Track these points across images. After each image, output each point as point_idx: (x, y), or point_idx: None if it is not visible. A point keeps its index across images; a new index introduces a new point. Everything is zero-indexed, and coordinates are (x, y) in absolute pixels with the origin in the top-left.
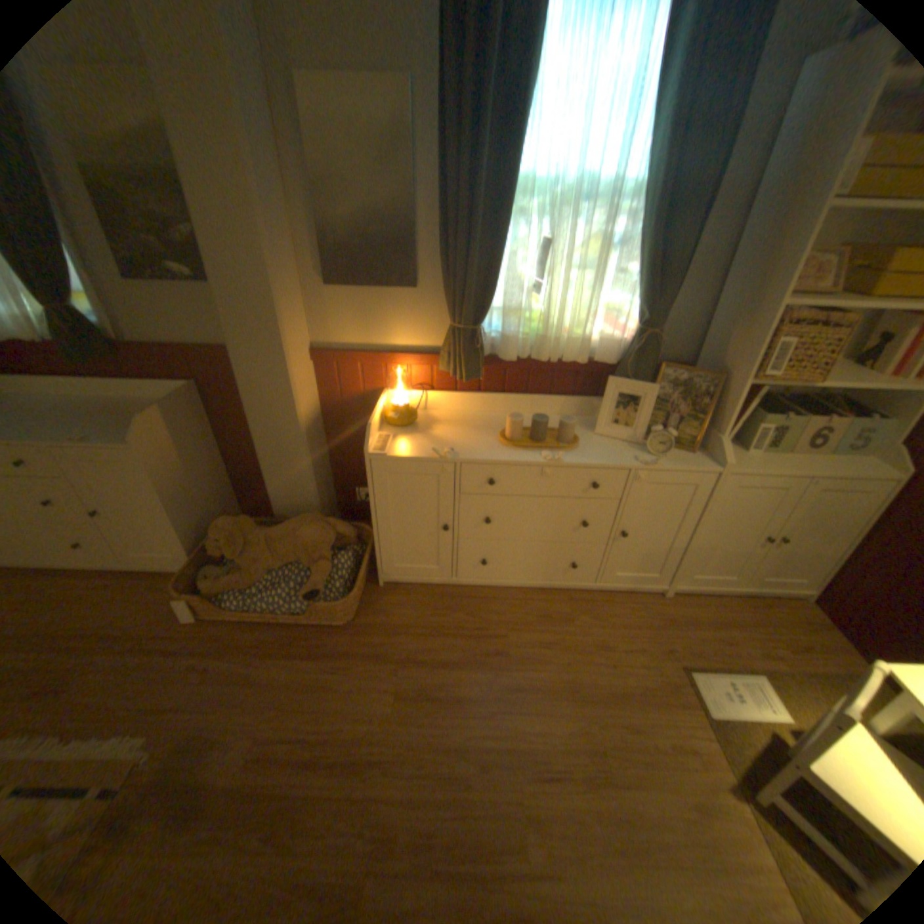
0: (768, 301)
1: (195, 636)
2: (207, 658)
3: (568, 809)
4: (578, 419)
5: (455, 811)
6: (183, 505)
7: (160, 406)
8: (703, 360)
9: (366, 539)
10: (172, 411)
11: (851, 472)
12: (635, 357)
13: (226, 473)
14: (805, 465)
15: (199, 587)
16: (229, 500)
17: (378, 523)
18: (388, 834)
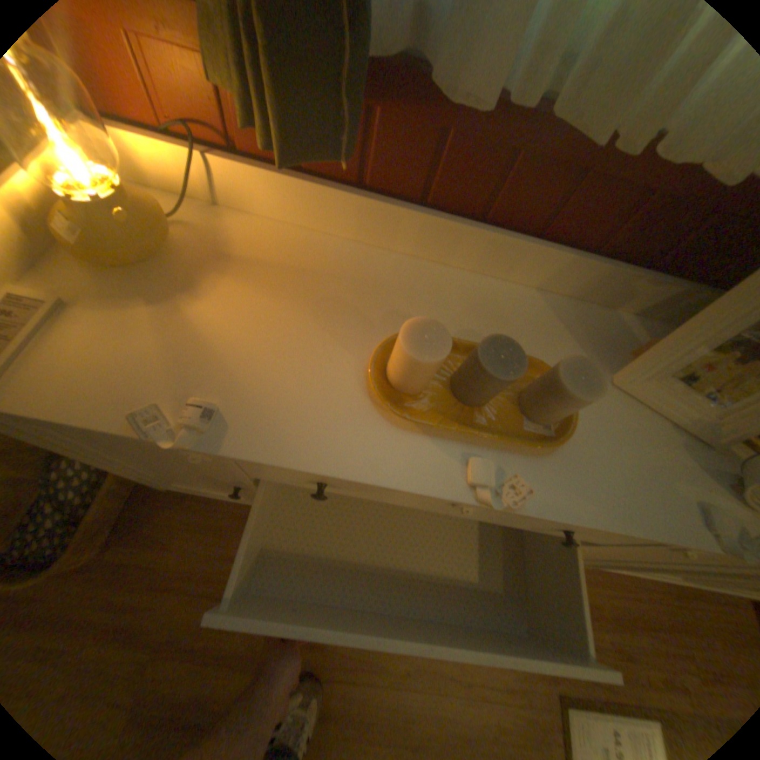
0: None
1: None
2: None
3: None
4: (582, 310)
5: None
6: None
7: None
8: None
9: None
10: None
11: None
12: None
13: None
14: None
15: None
16: None
17: None
18: None
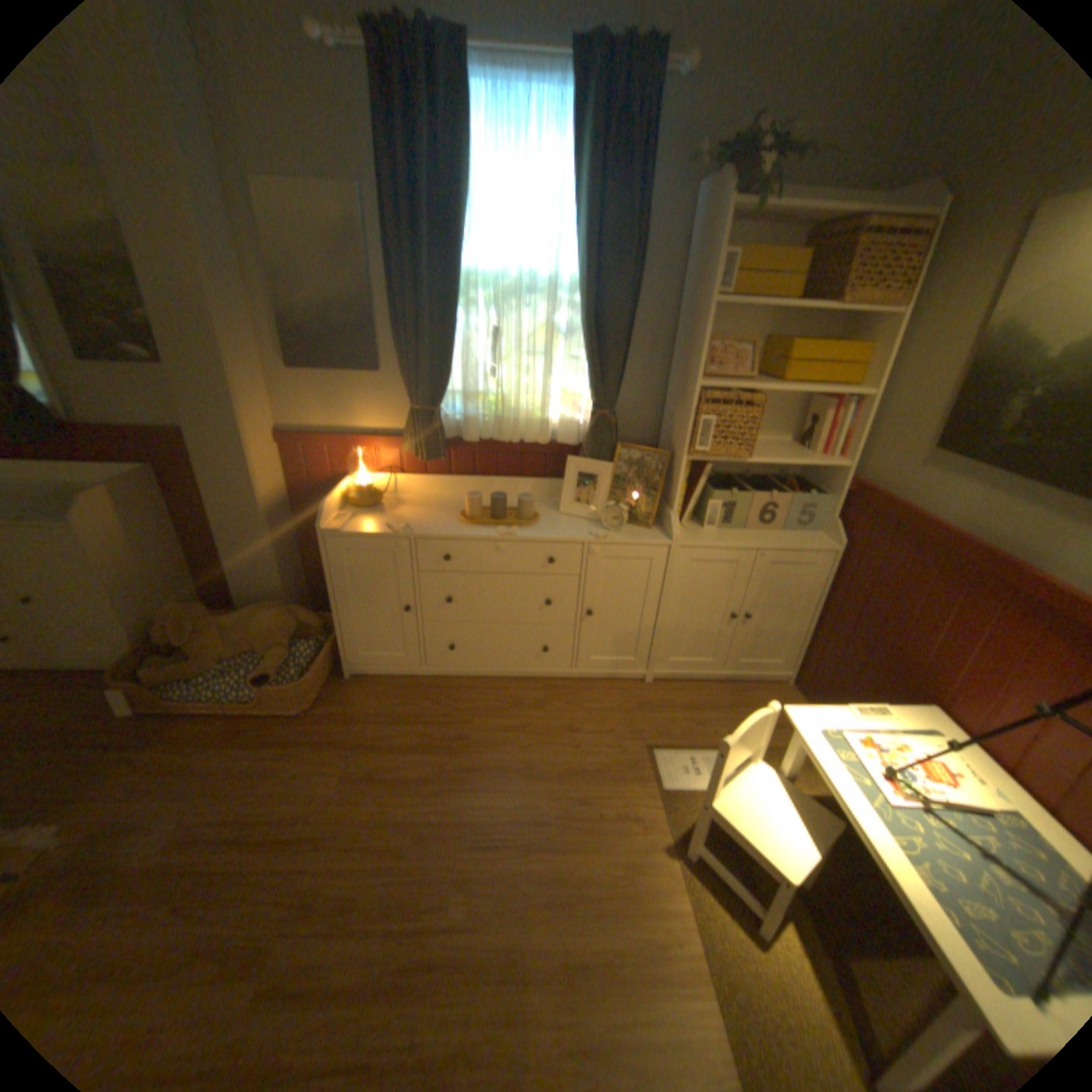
0: (690, 384)
1: (131, 730)
2: (141, 751)
3: (499, 872)
4: (550, 502)
5: (382, 878)
6: (130, 593)
7: (109, 487)
8: (661, 442)
9: (334, 631)
10: (122, 493)
11: (793, 544)
12: (589, 438)
13: (186, 565)
14: (753, 539)
15: (139, 676)
16: (188, 595)
17: (342, 608)
18: (308, 901)
